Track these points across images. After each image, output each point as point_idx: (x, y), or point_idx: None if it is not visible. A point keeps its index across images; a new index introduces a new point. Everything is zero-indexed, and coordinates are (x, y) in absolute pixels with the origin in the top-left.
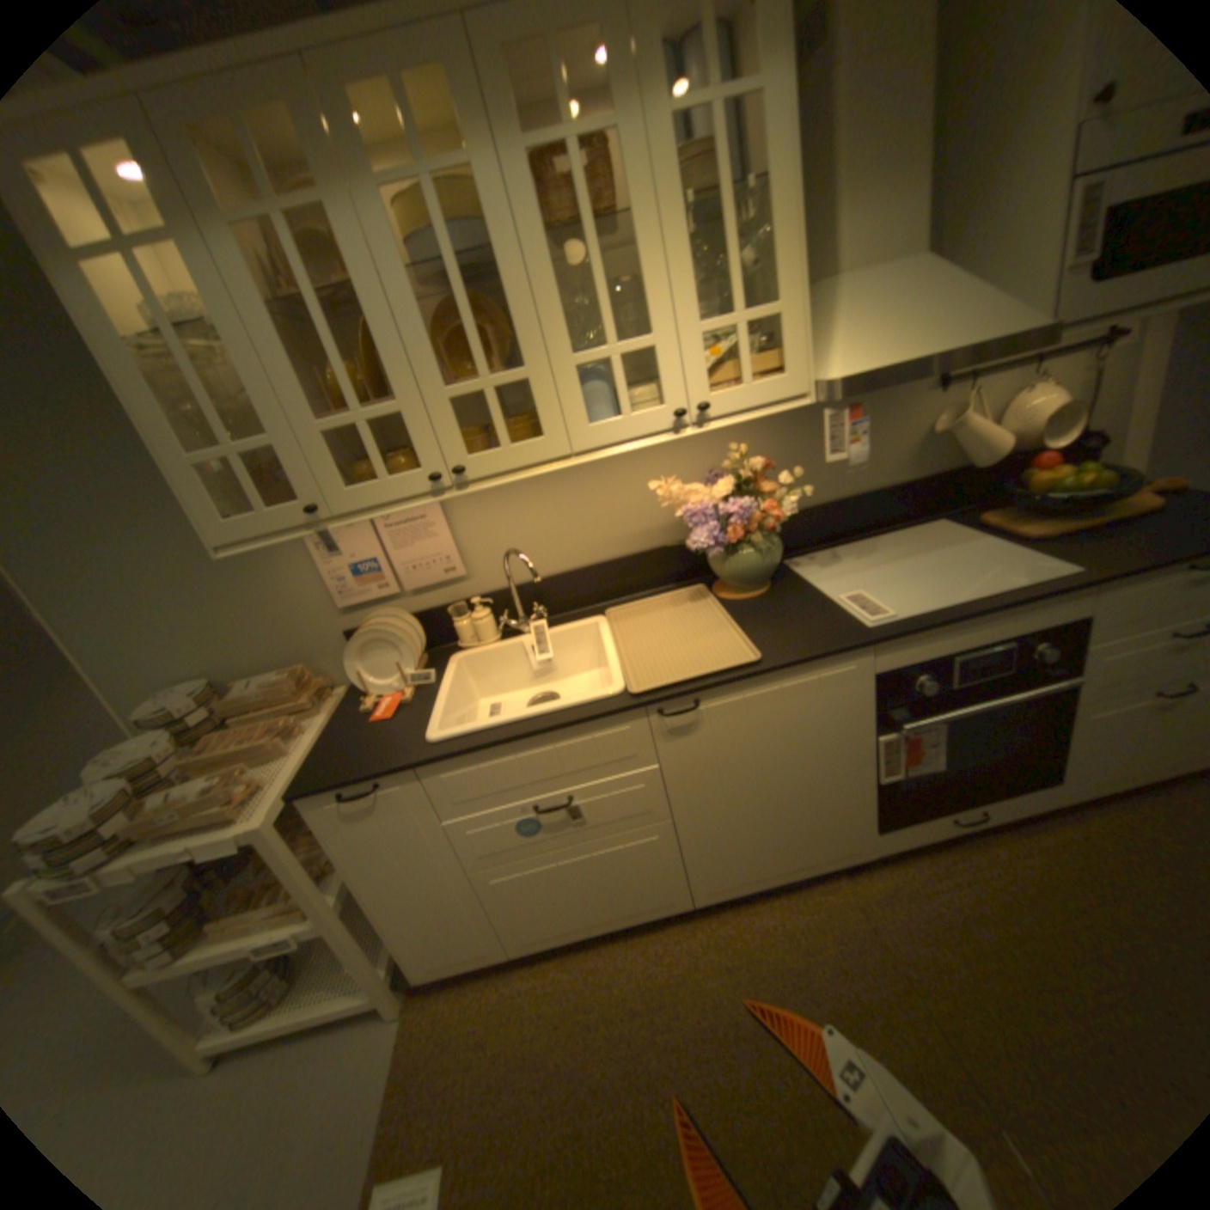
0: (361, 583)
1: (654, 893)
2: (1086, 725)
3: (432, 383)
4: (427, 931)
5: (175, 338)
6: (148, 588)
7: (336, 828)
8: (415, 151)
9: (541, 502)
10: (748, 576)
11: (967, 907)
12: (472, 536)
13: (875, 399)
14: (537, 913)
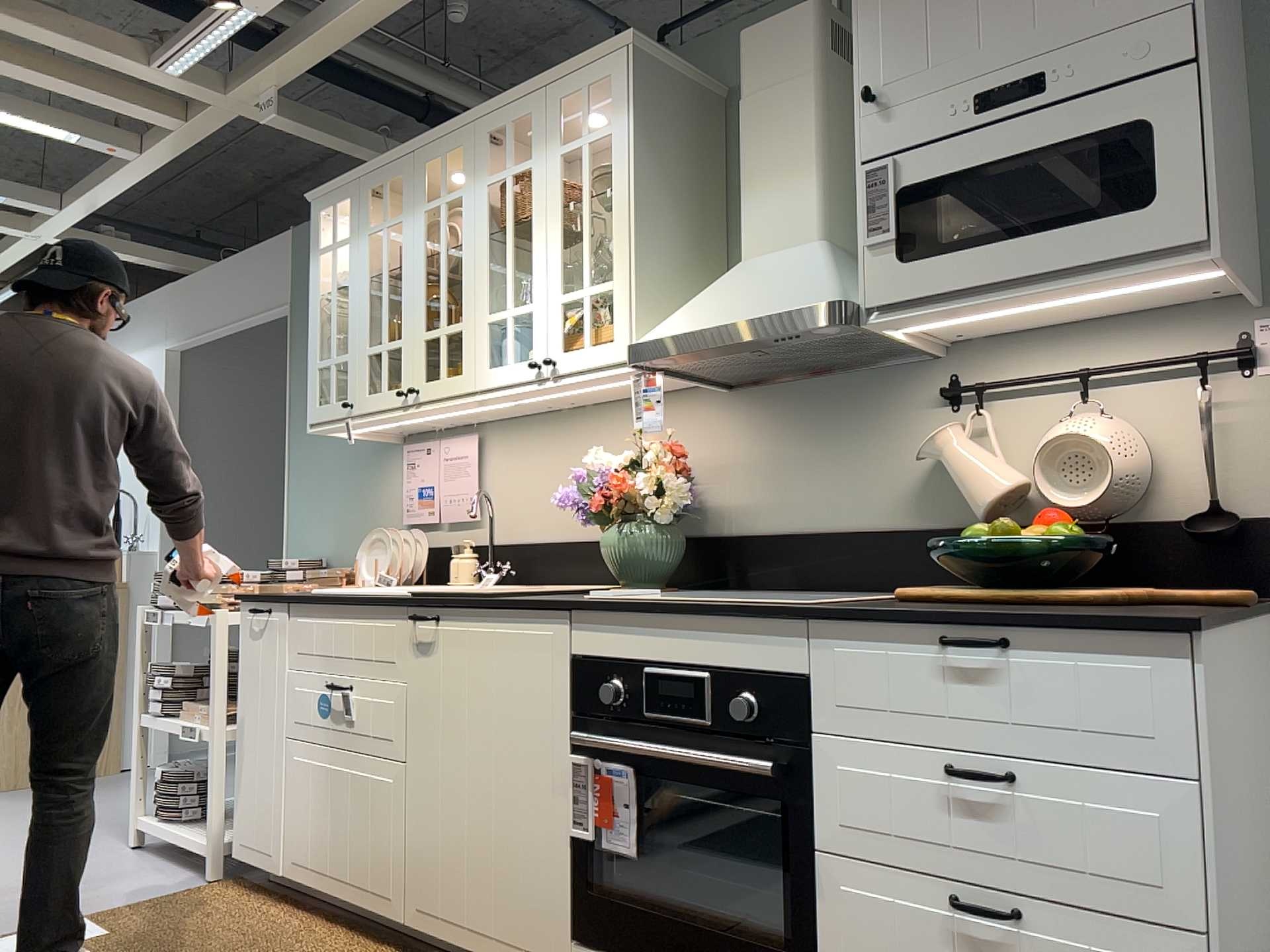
0: (419, 505)
1: (378, 864)
2: (836, 898)
3: (417, 329)
4: (254, 788)
5: (335, 295)
6: (331, 476)
7: (248, 639)
8: (442, 194)
9: (543, 464)
10: (622, 566)
11: None
12: (493, 484)
13: (859, 407)
14: (308, 822)
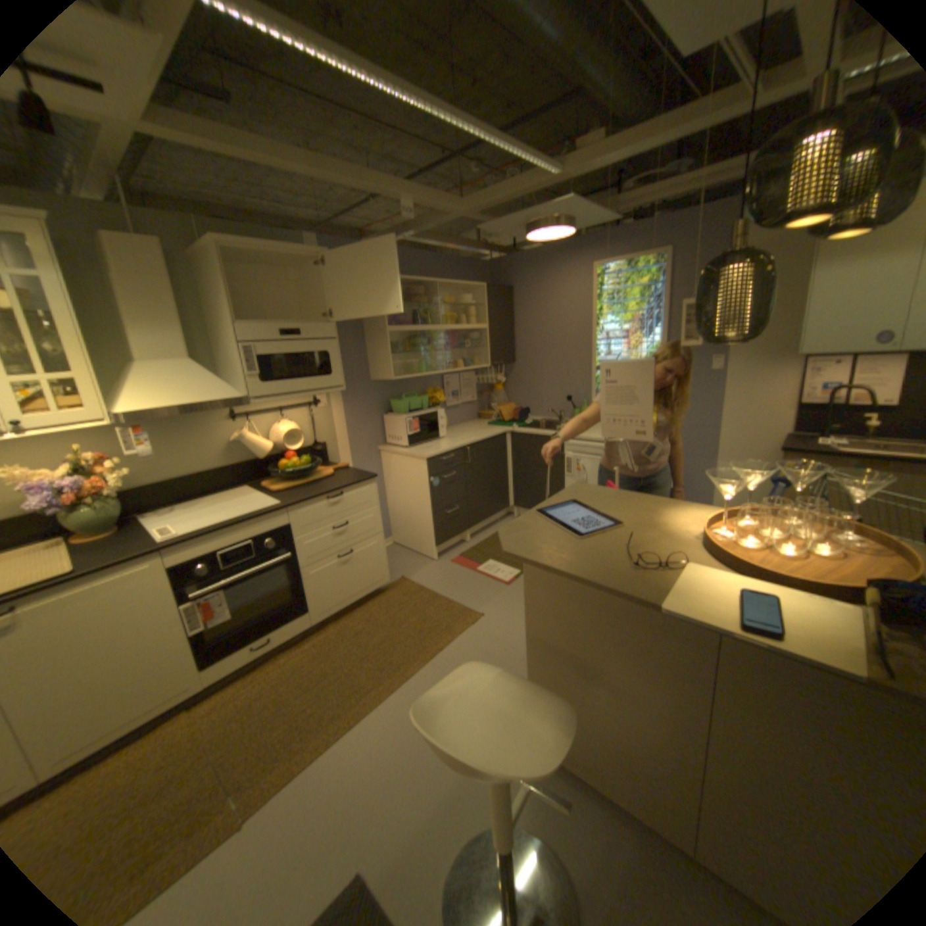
0: None
1: None
2: (308, 577)
3: None
4: None
5: None
6: None
7: None
8: None
9: None
10: (92, 526)
11: (253, 695)
12: None
13: (191, 423)
14: None
